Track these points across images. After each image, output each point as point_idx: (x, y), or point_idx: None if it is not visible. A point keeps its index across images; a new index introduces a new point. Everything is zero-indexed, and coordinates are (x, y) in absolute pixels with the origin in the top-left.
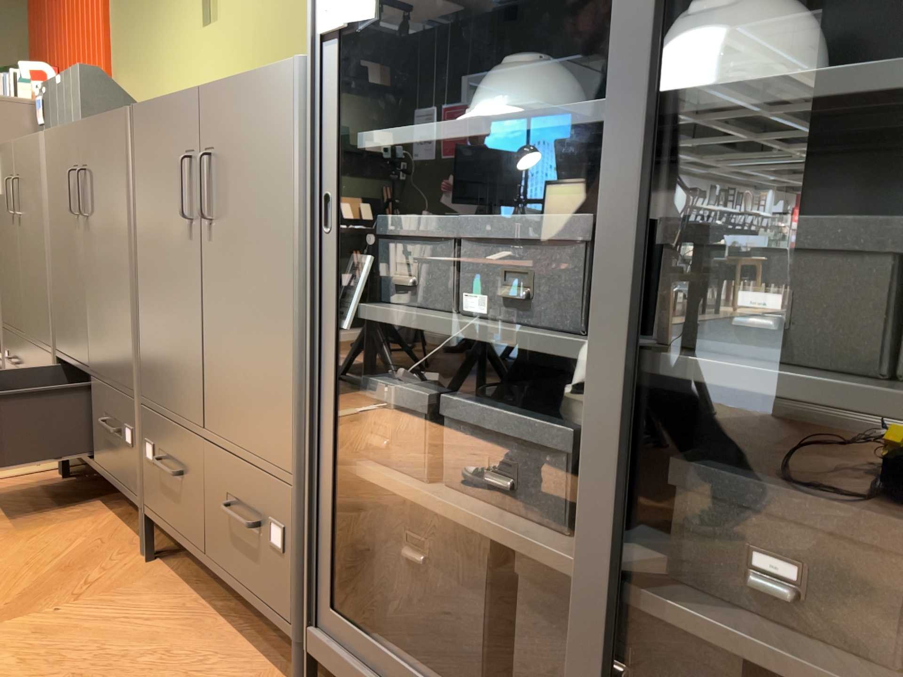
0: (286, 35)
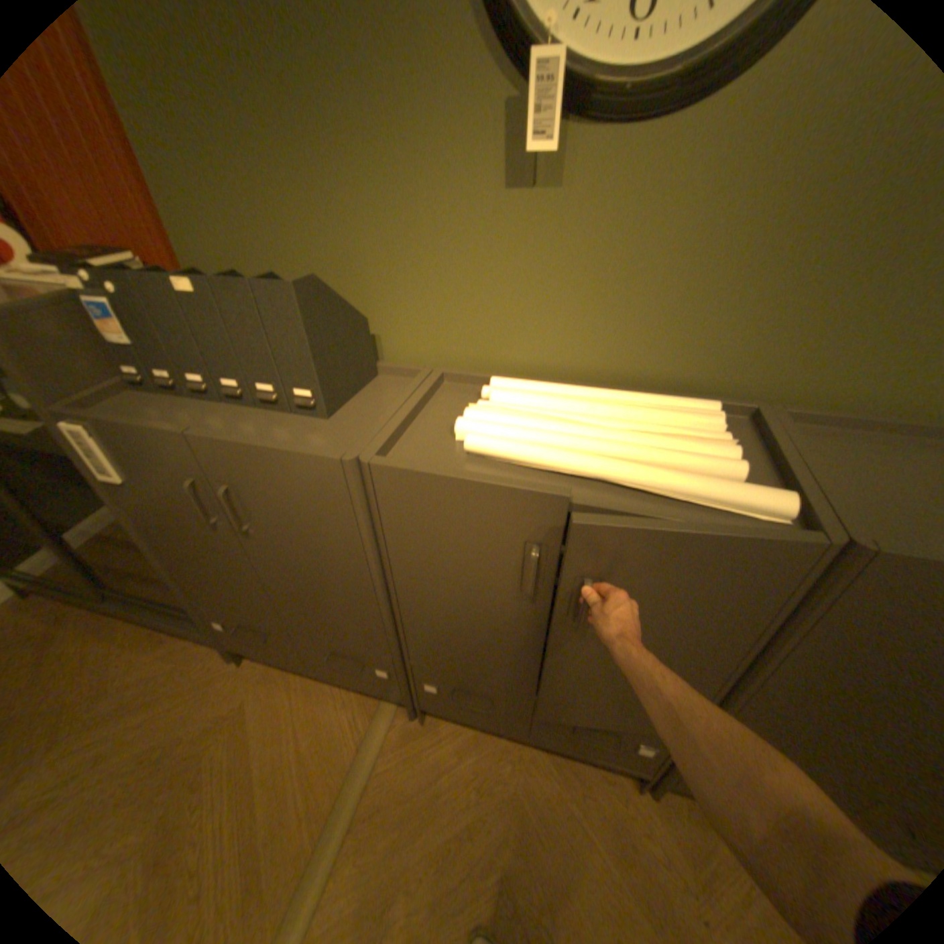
0: (788, 260)
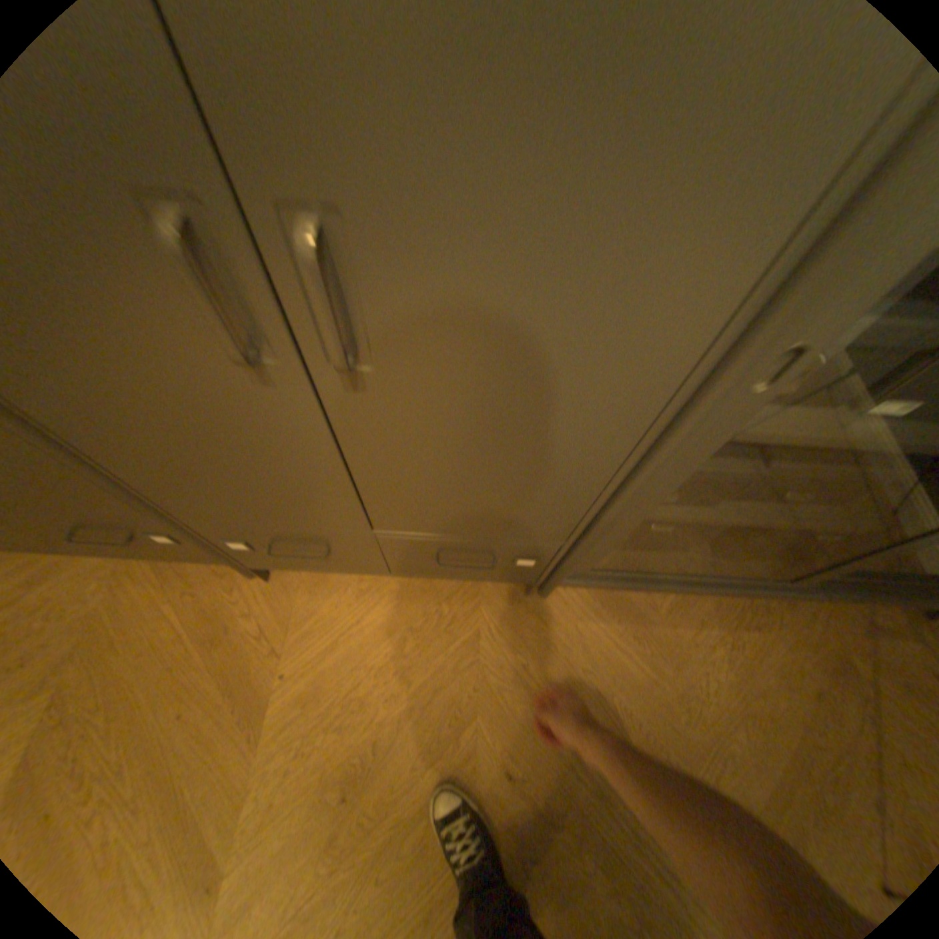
0: None
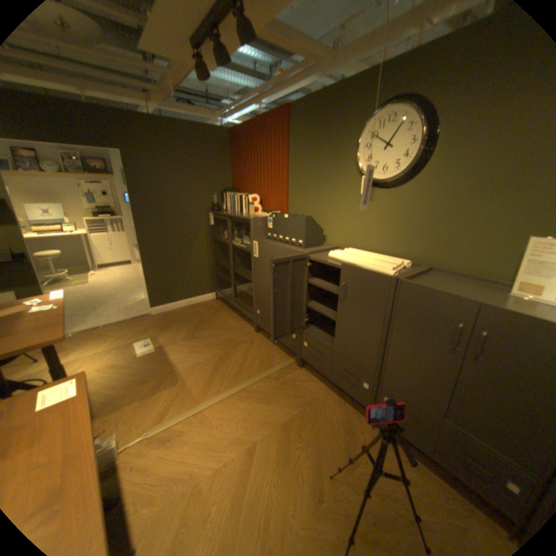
0: (429, 222)
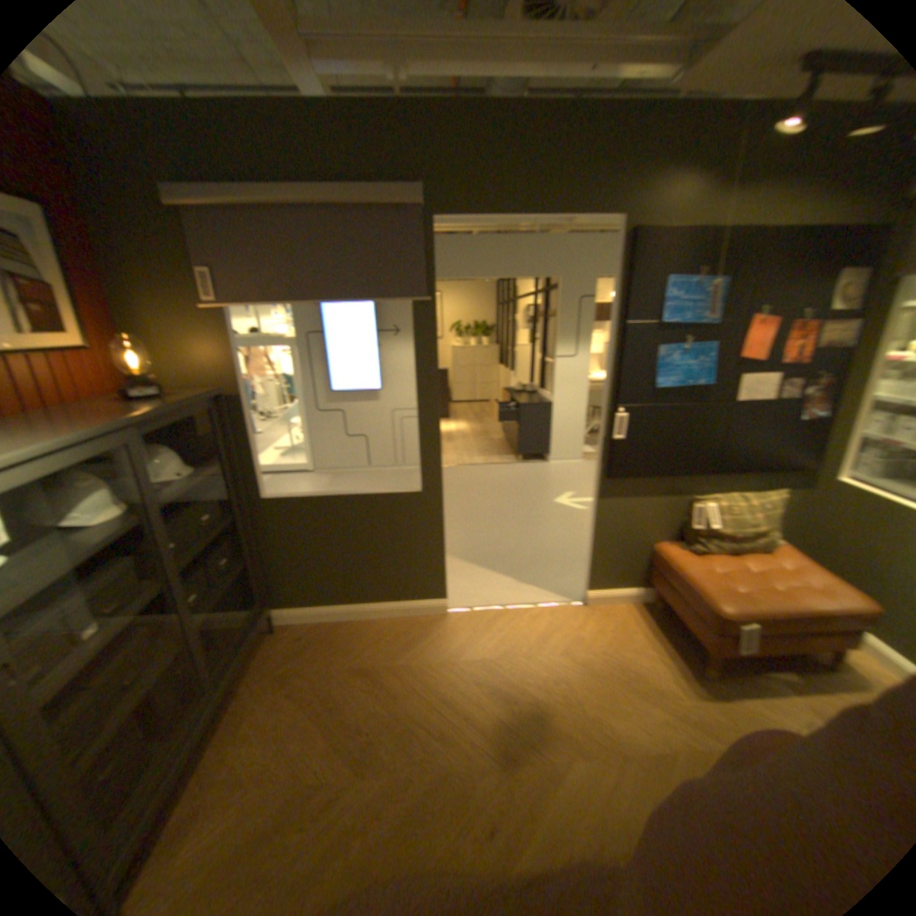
0: None
